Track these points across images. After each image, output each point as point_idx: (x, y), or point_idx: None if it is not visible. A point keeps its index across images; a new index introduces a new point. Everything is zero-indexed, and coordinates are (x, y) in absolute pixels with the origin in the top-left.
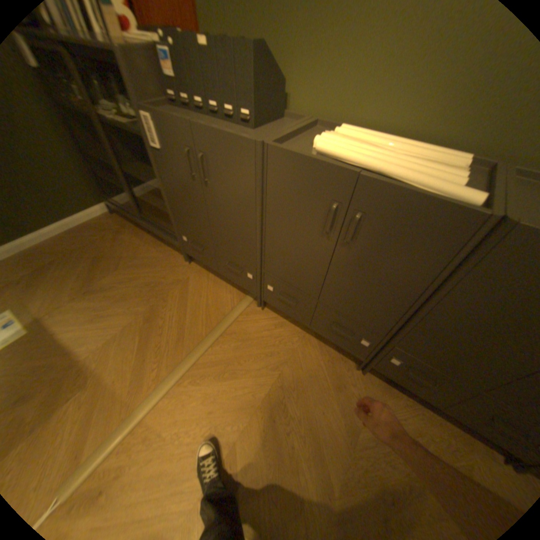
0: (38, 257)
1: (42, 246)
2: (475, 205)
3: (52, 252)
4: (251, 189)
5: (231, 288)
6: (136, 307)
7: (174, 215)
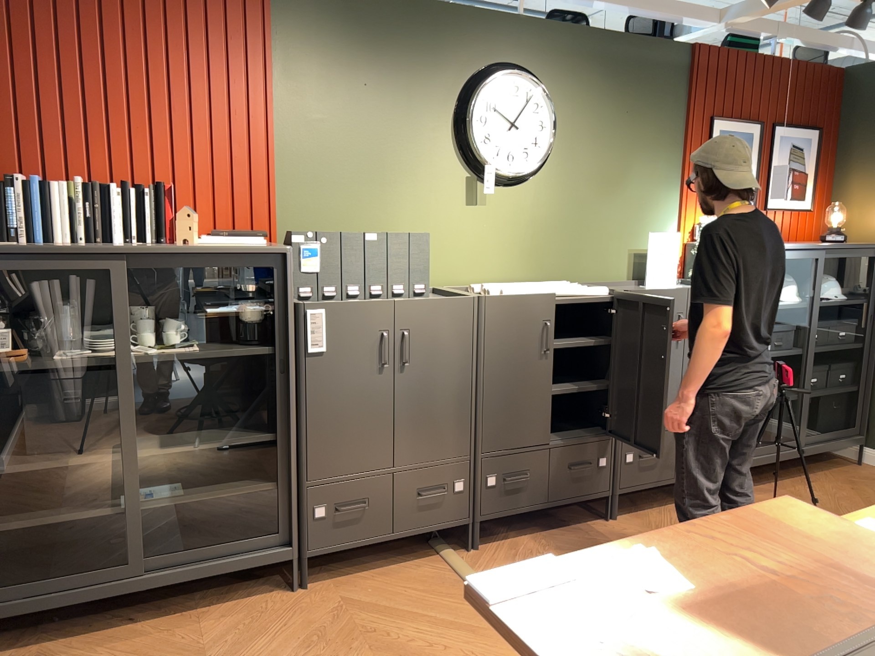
0: None
1: None
2: (611, 291)
3: None
4: (468, 346)
5: (410, 564)
6: None
7: (306, 469)
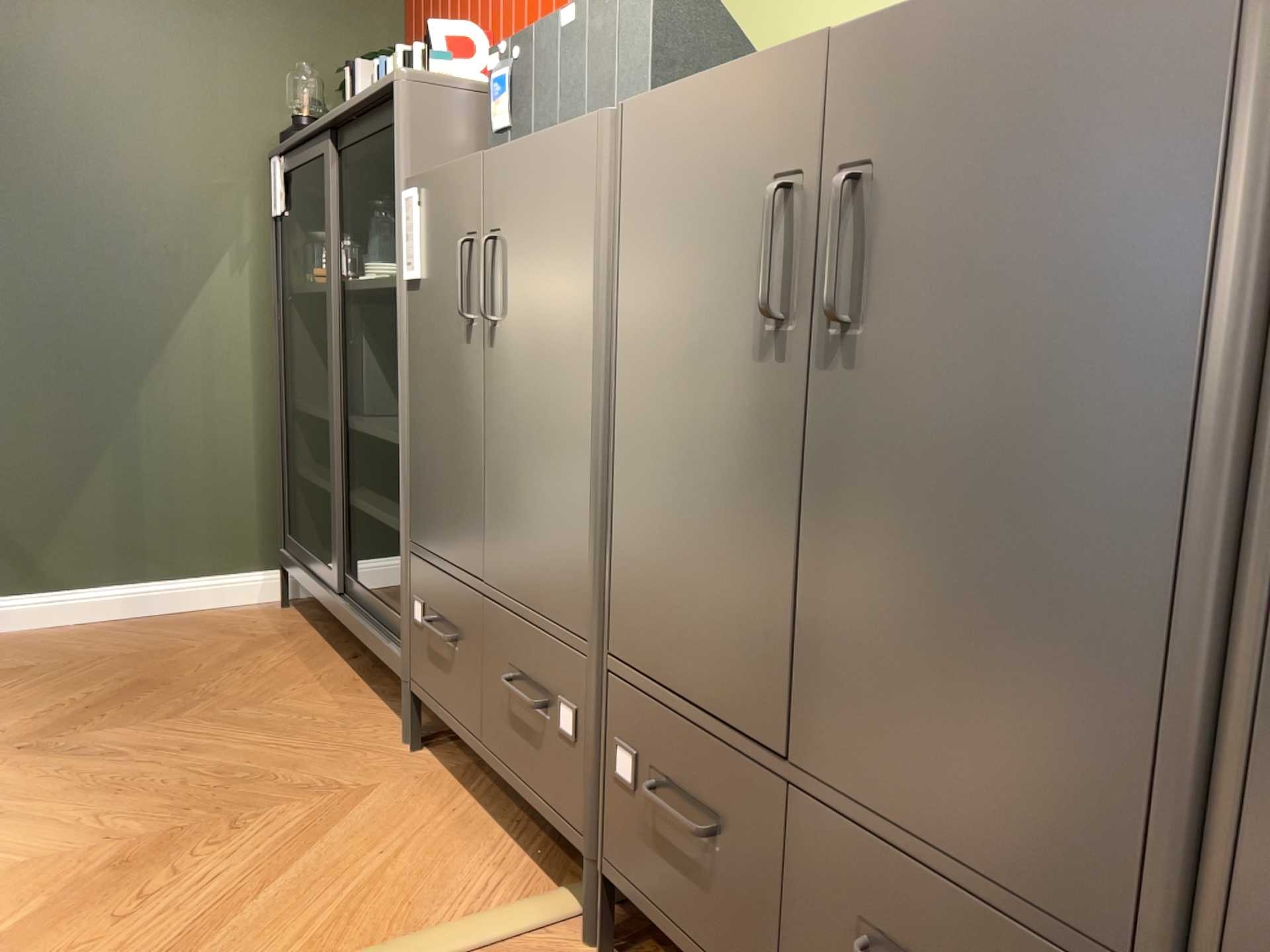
0: (5, 653)
1: (41, 635)
2: None
3: (48, 650)
4: (587, 282)
5: (511, 855)
6: (123, 820)
7: (408, 515)
